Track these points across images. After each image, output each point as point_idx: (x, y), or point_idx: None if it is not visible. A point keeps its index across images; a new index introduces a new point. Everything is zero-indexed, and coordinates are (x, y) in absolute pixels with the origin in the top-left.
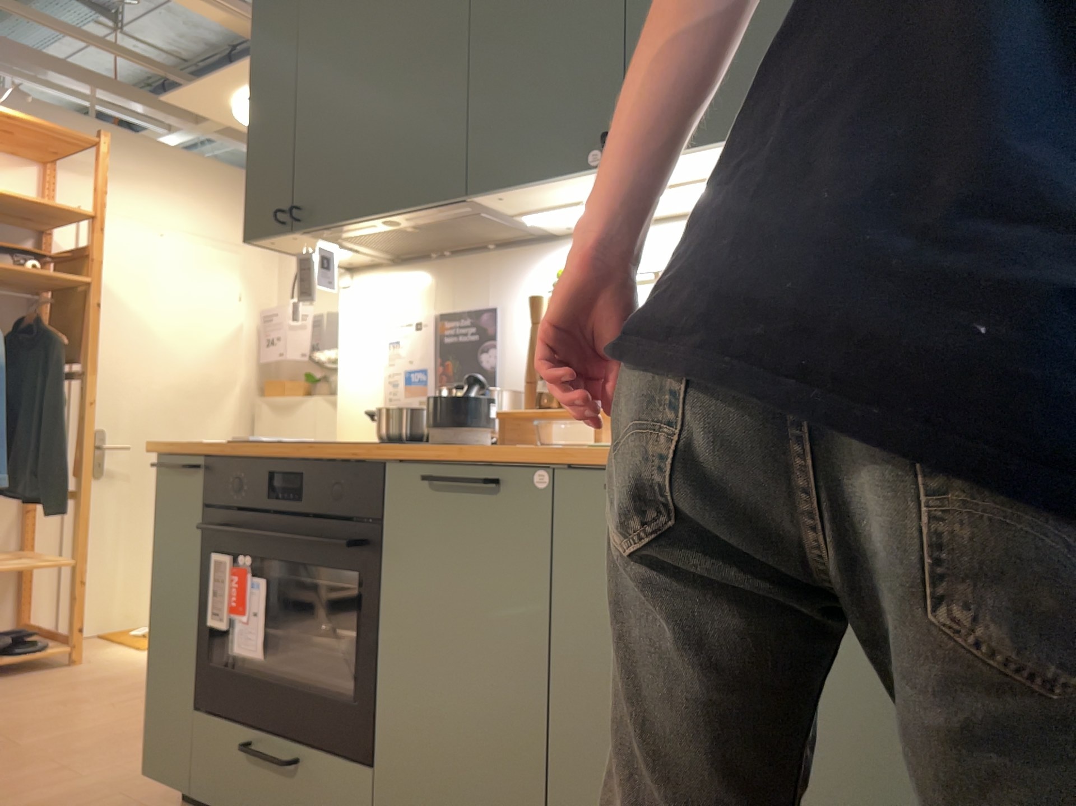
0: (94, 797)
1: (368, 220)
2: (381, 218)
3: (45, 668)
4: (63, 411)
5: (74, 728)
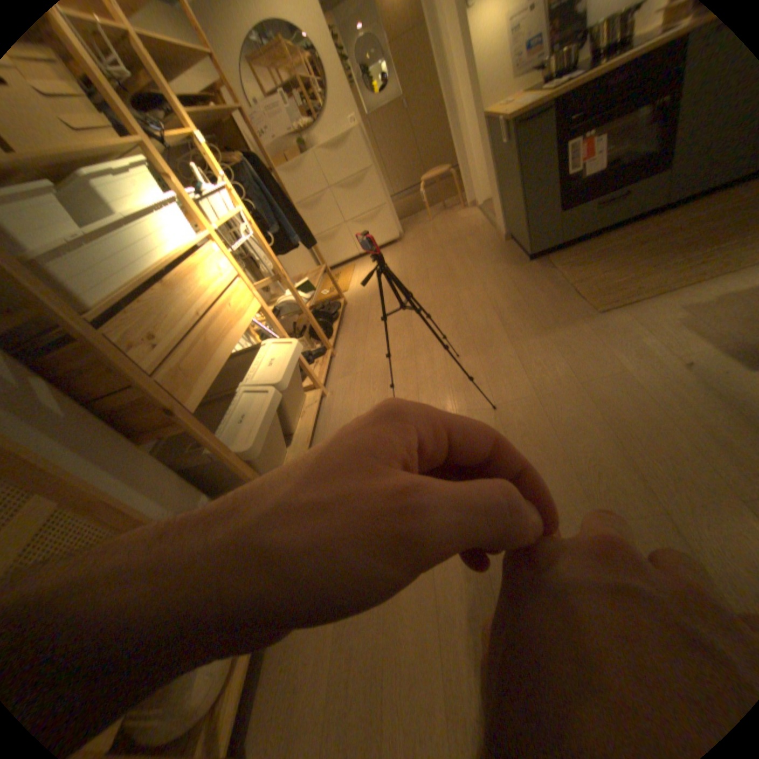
0: (502, 278)
1: None
2: None
3: (341, 309)
4: (282, 193)
5: (425, 292)
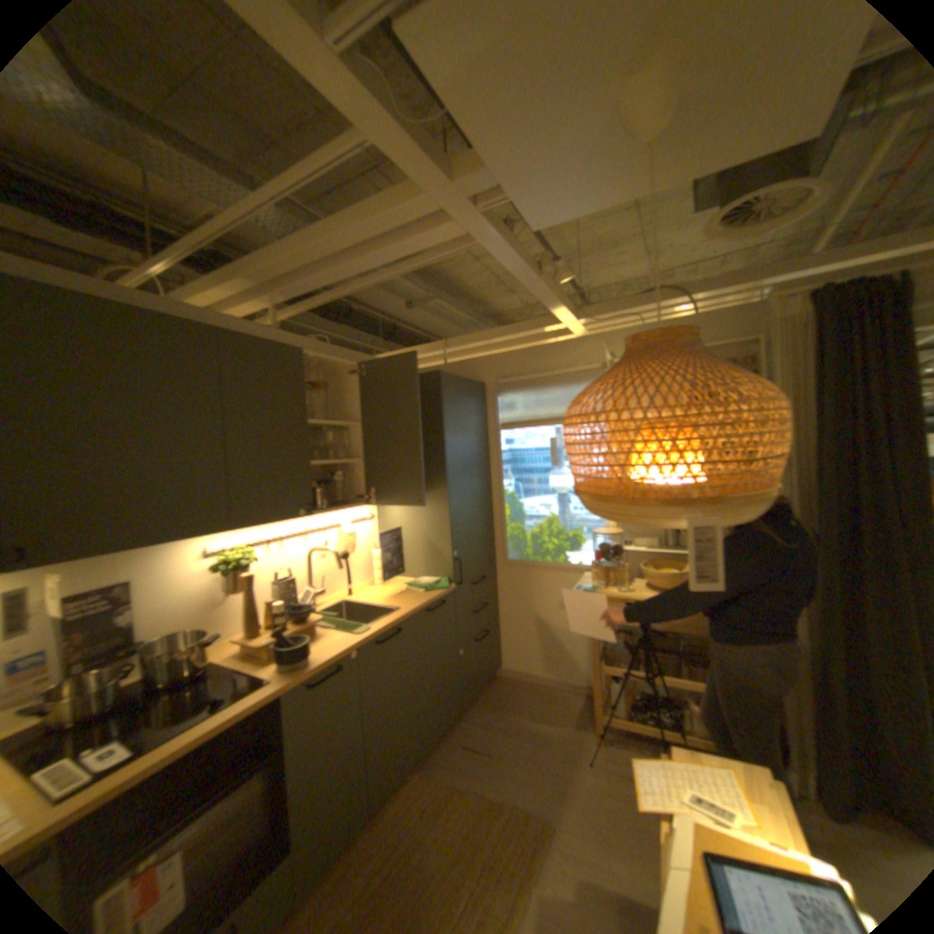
0: None
1: (124, 551)
2: (142, 548)
3: None
4: None
5: None
